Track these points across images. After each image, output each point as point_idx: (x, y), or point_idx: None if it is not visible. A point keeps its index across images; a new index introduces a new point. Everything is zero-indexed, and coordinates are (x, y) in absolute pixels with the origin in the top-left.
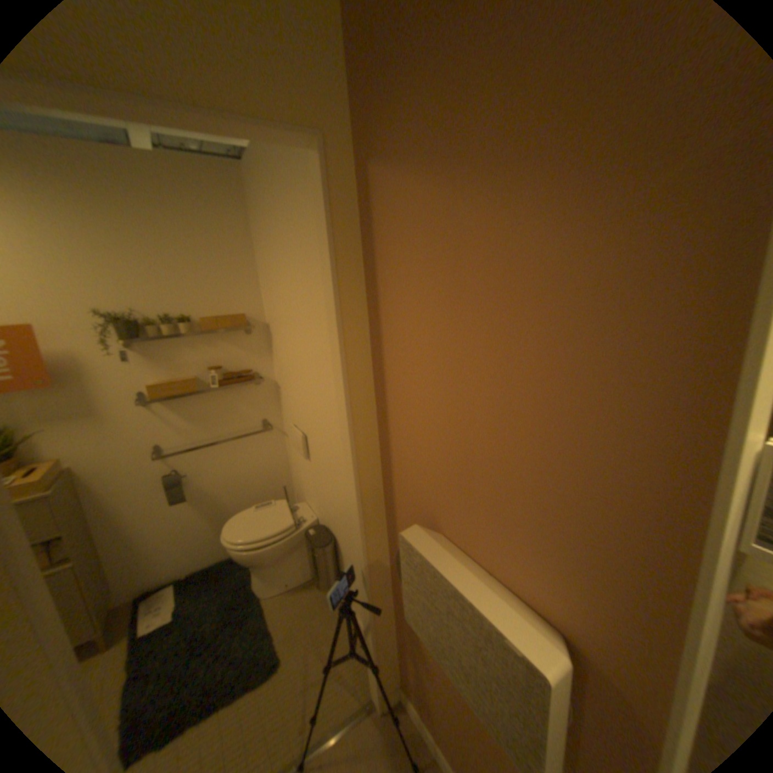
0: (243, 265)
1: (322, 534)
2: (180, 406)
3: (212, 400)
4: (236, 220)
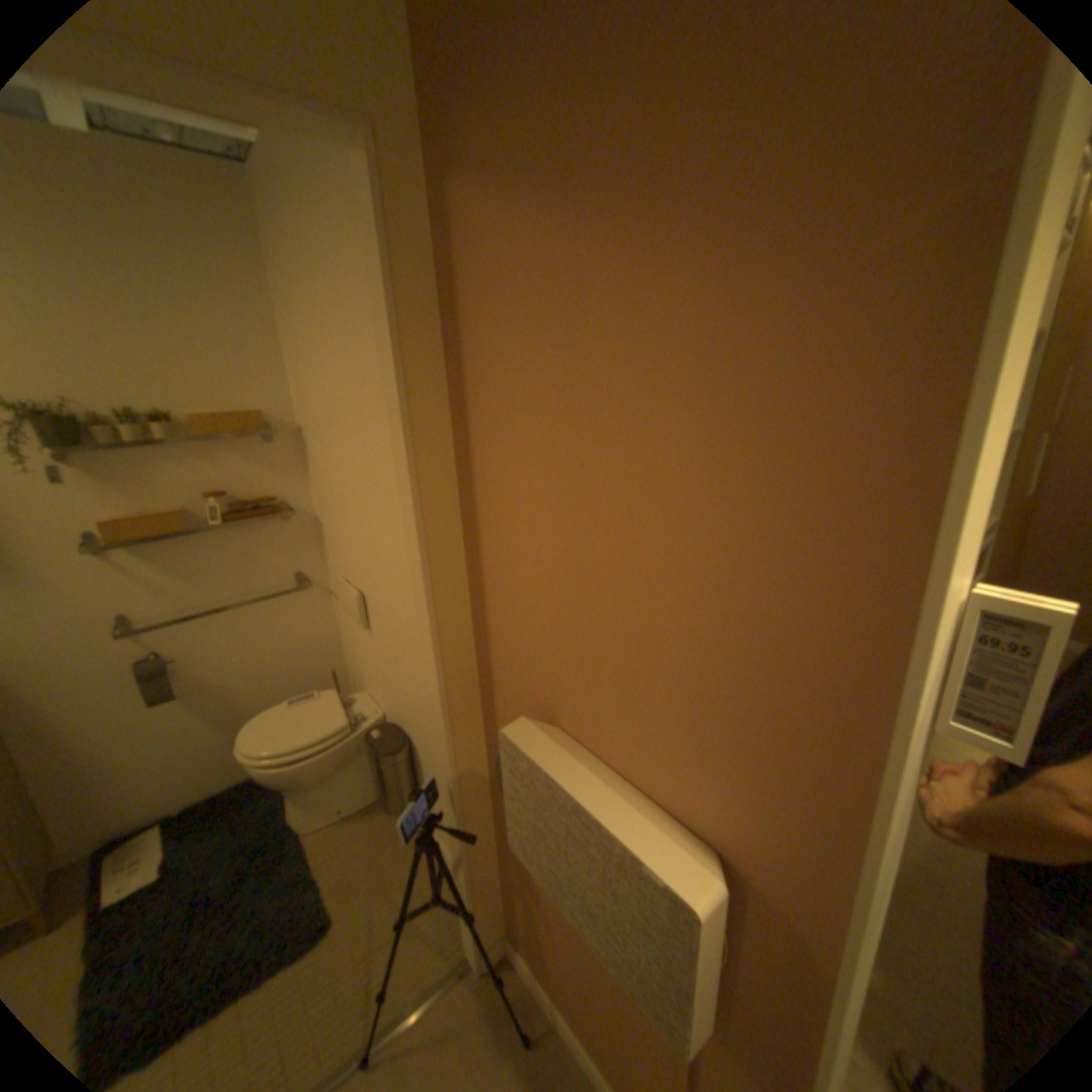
0: (256, 333)
1: (391, 736)
2: (158, 554)
3: (212, 544)
4: (241, 261)
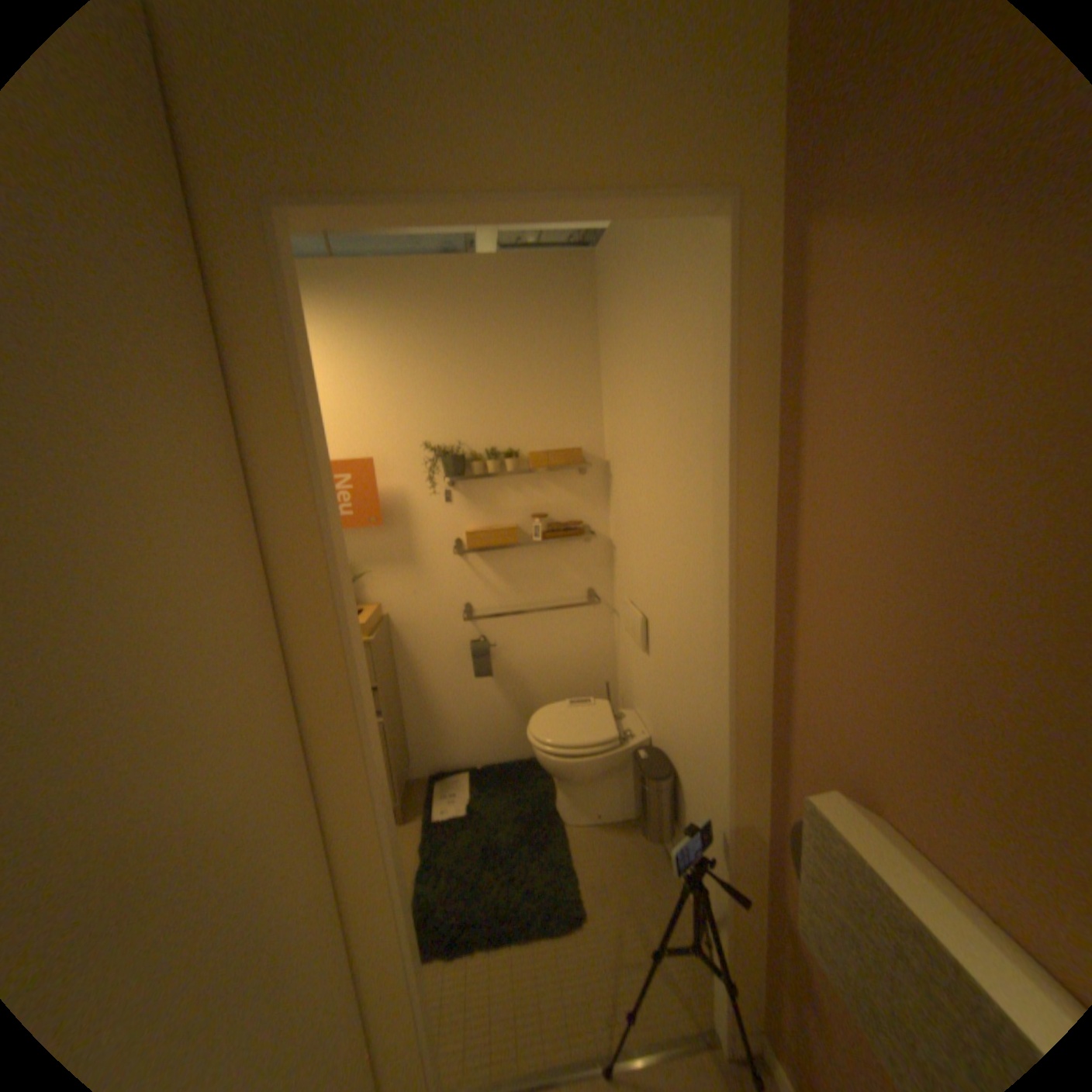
0: (584, 383)
1: (658, 762)
2: (496, 560)
3: (531, 556)
4: (580, 326)
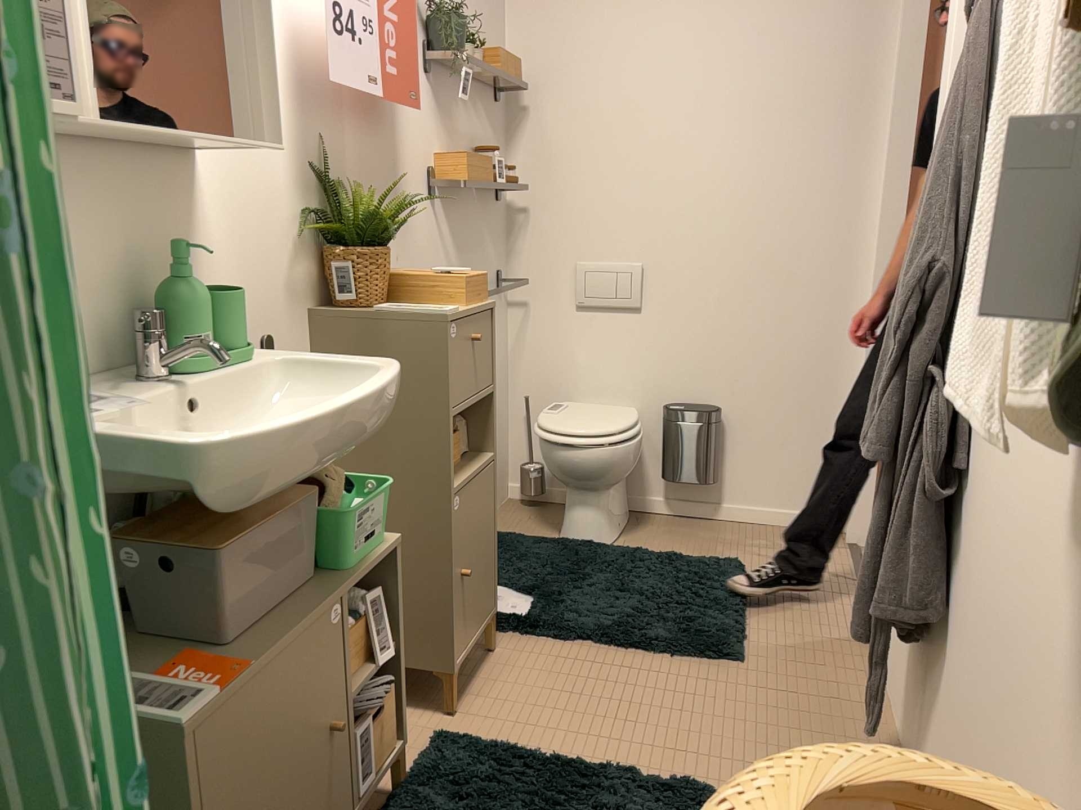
0: None
1: (692, 408)
2: (454, 219)
3: (473, 219)
4: None
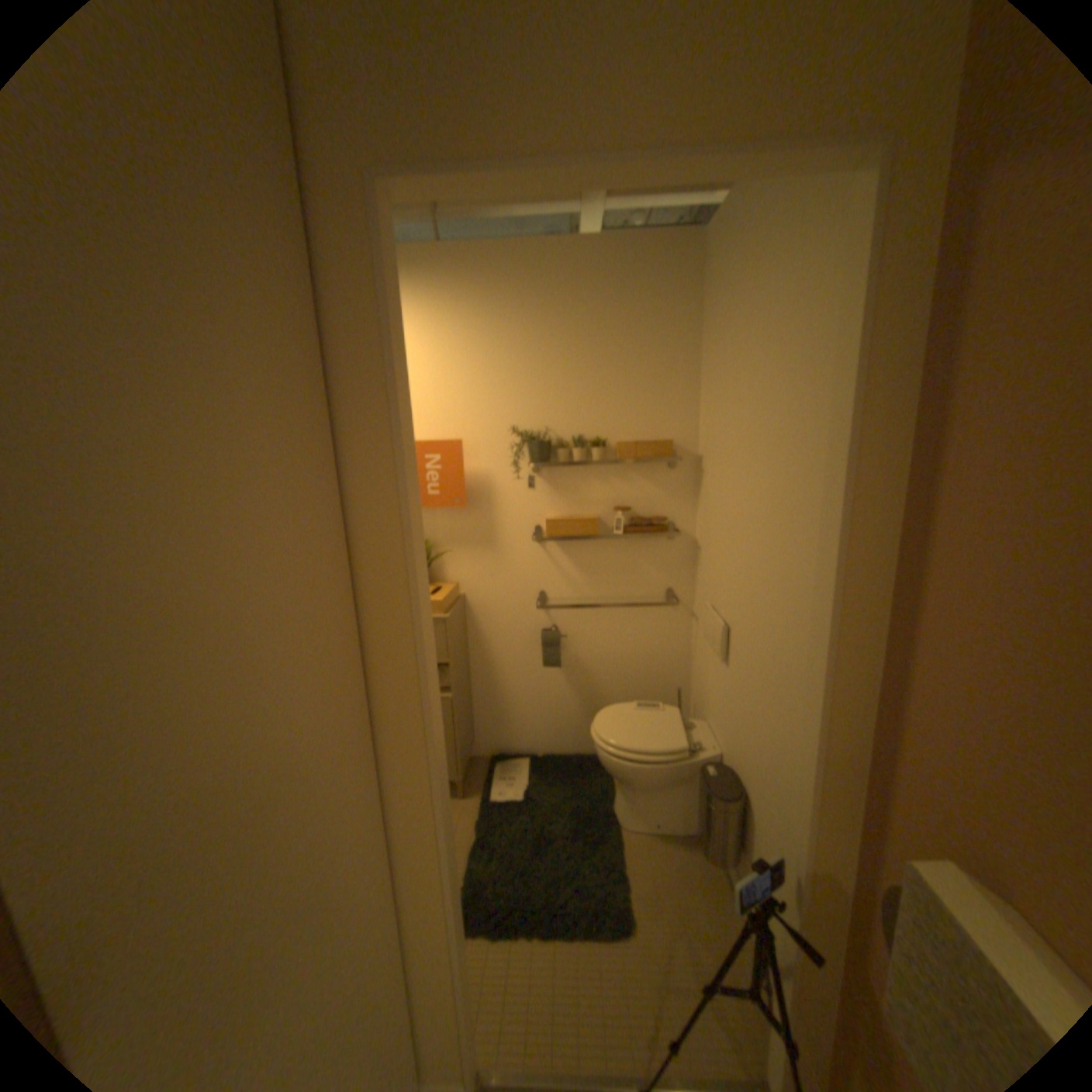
0: (682, 372)
1: (728, 782)
2: (574, 551)
3: (610, 550)
4: (683, 311)
